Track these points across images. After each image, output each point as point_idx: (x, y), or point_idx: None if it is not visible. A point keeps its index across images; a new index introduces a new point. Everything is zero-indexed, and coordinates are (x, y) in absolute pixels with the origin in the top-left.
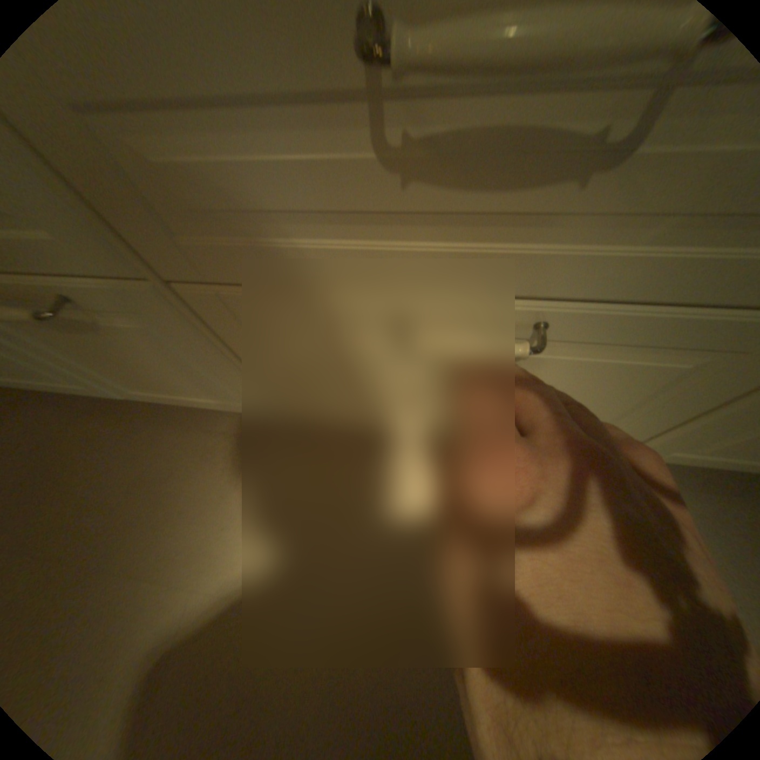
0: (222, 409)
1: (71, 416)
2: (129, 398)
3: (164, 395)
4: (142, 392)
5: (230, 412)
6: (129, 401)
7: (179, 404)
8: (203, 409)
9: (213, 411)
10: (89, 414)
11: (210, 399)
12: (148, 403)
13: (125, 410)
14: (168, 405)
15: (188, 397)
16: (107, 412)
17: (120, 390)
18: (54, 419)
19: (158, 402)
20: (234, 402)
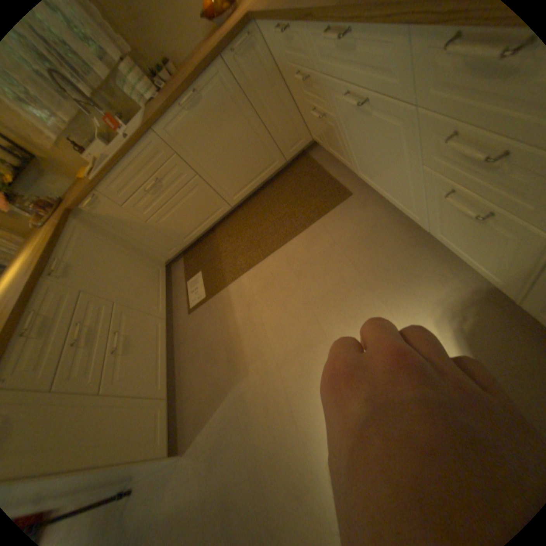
0: (481, 268)
1: (393, 218)
2: (431, 230)
3: (459, 244)
4: (448, 236)
5: (481, 271)
6: (431, 232)
7: (458, 251)
8: (466, 260)
9: (471, 264)
10: (401, 222)
11: (482, 262)
12: (439, 239)
13: (417, 230)
14: (448, 246)
15: (471, 253)
16: (409, 226)
17: (438, 229)
18: (386, 215)
19: (448, 243)
20: (496, 272)
